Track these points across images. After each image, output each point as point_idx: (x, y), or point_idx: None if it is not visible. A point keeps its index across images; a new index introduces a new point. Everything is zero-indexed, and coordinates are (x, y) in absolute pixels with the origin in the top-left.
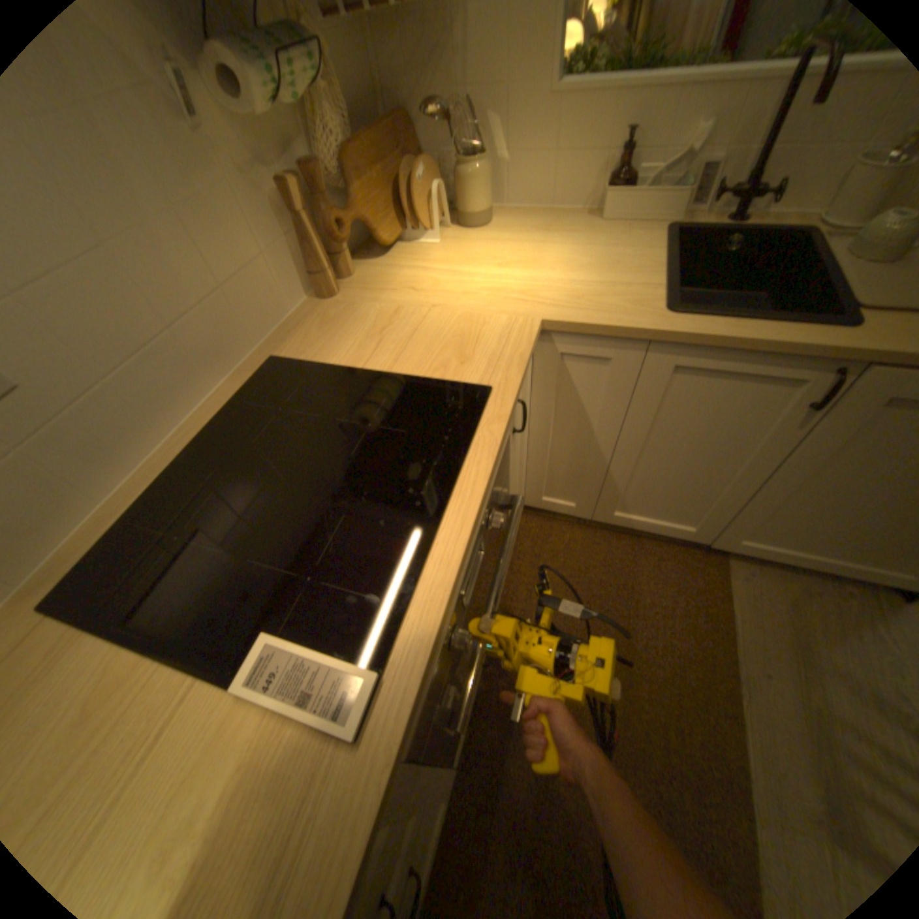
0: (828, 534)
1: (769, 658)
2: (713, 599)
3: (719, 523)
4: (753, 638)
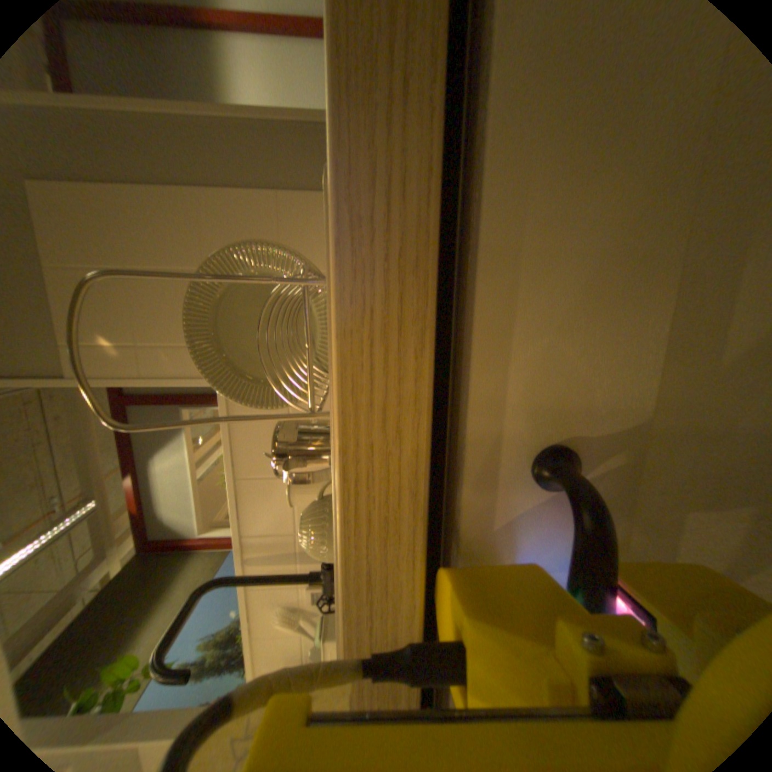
0: None
1: None
2: None
3: None
4: None
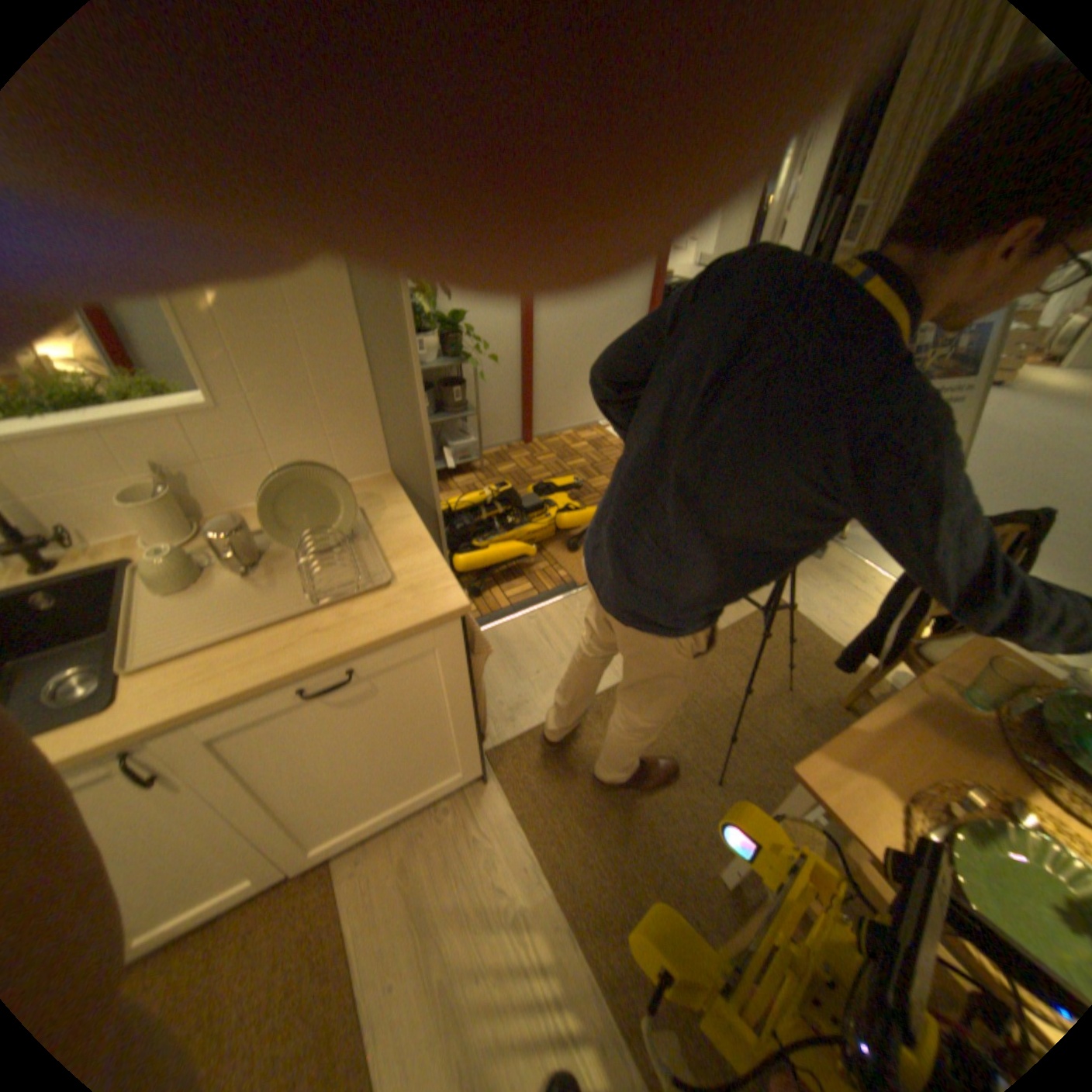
0: (353, 802)
1: (379, 965)
2: (309, 939)
3: (252, 864)
4: (360, 953)
